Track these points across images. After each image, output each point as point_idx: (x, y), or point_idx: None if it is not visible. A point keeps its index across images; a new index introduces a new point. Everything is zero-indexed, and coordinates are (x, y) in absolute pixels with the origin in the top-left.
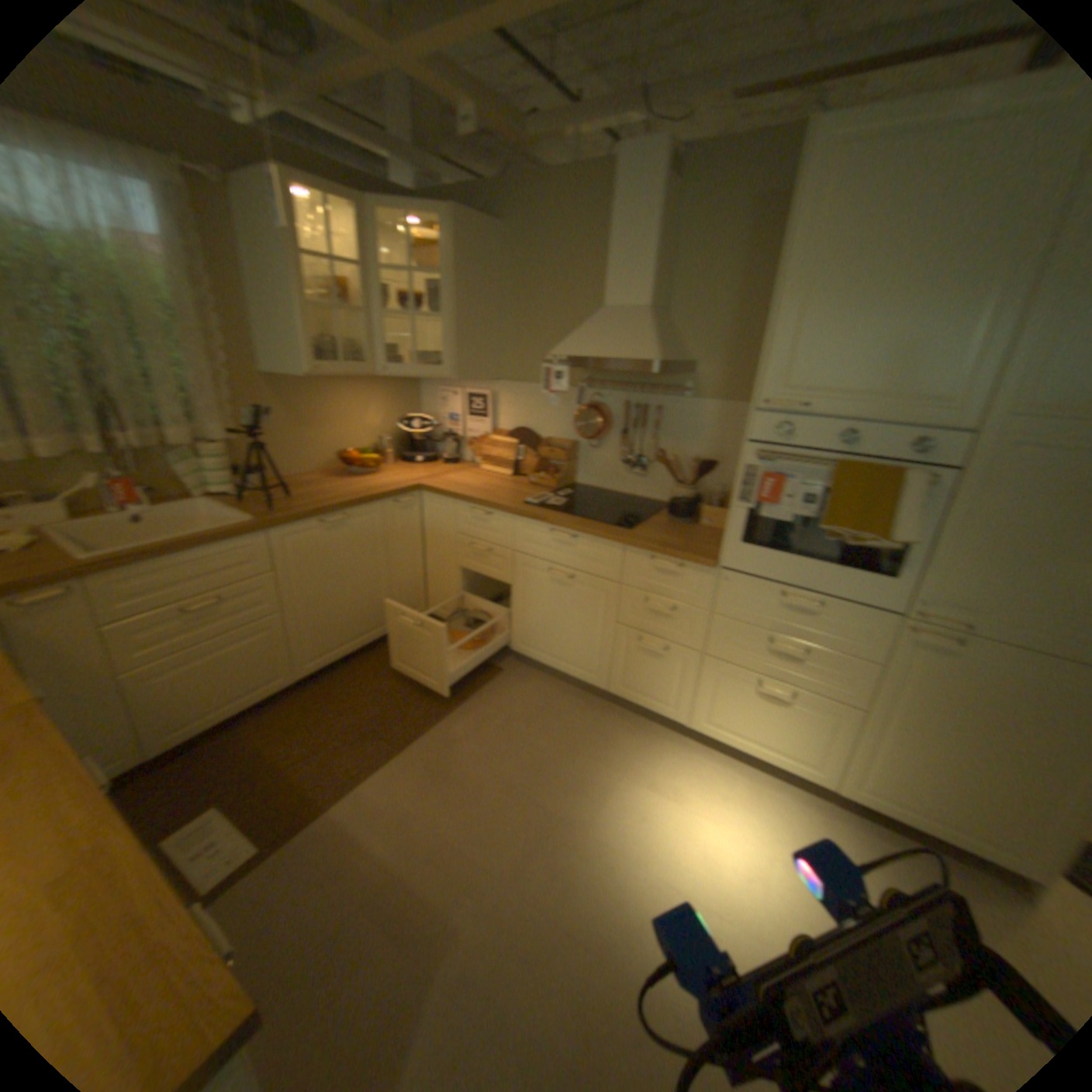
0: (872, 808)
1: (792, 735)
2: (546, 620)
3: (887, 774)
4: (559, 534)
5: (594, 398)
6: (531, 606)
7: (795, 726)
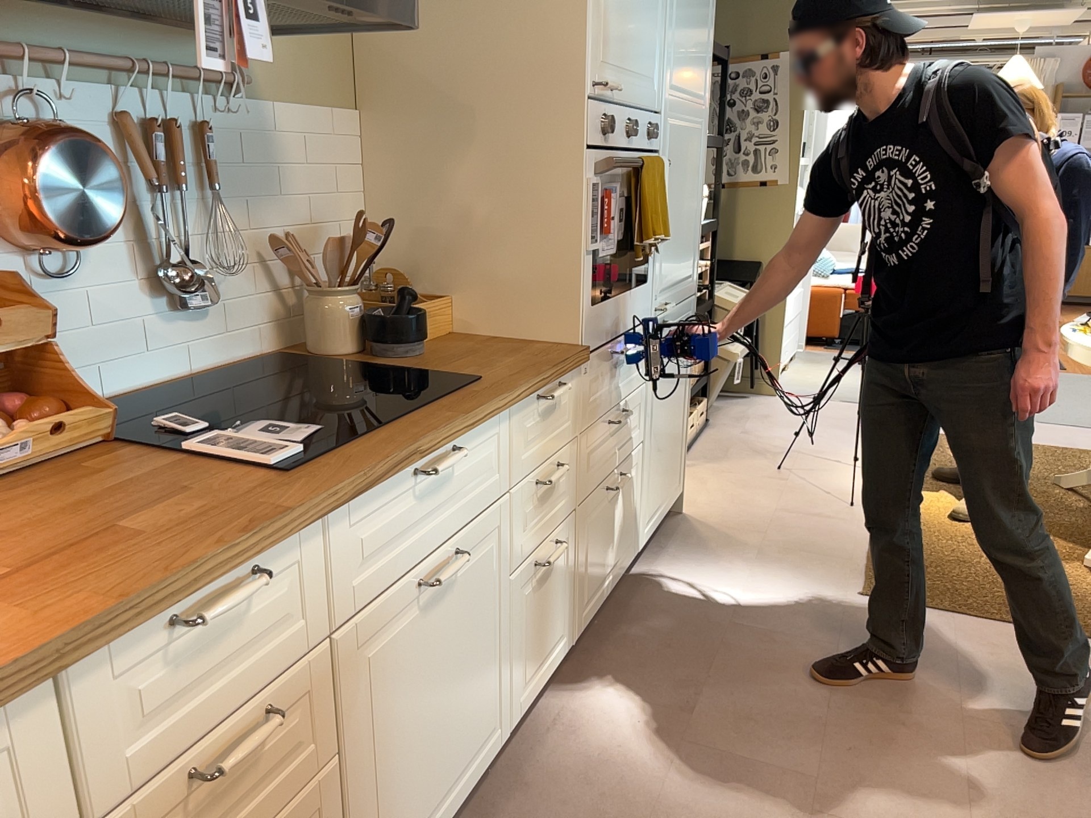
0: (648, 537)
1: (622, 526)
2: (425, 723)
3: (651, 490)
4: (451, 459)
5: (33, 110)
6: (395, 732)
7: (622, 511)
